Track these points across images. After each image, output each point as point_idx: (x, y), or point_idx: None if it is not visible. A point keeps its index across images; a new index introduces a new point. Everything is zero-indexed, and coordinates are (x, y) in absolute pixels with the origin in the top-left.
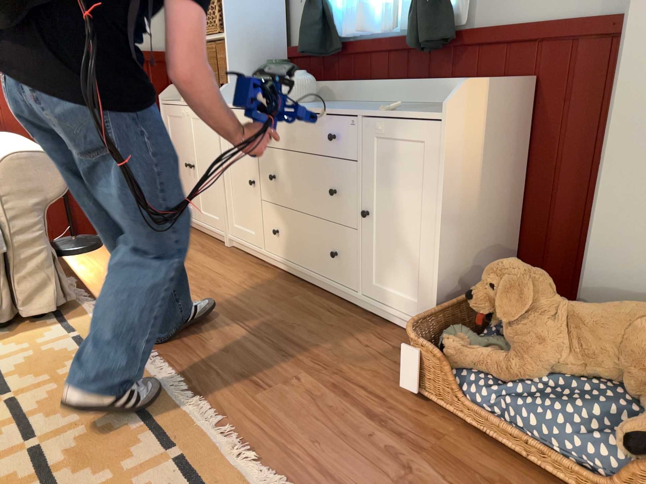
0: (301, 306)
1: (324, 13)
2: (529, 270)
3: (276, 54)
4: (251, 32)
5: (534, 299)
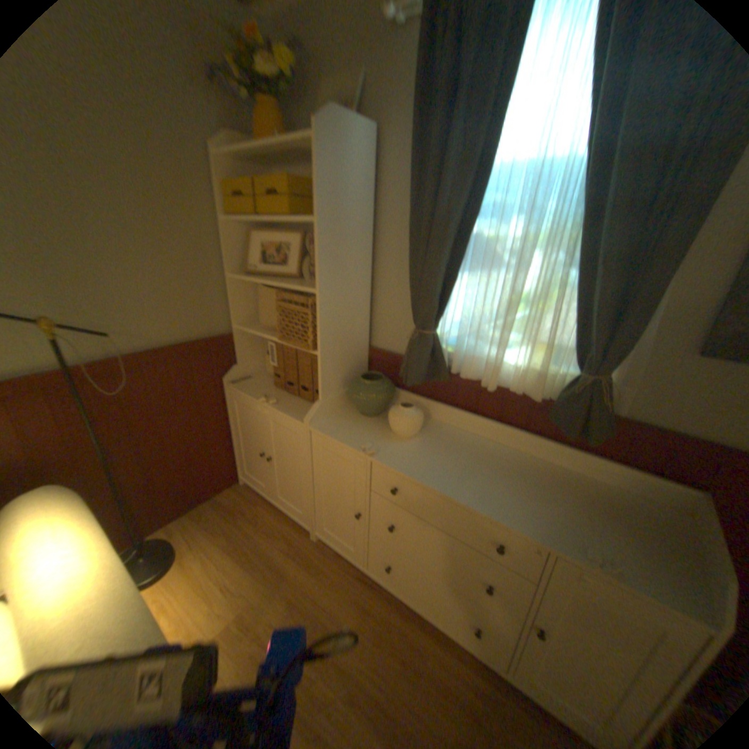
0: (444, 683)
1: (438, 346)
2: None
3: (362, 354)
4: (342, 342)
5: None
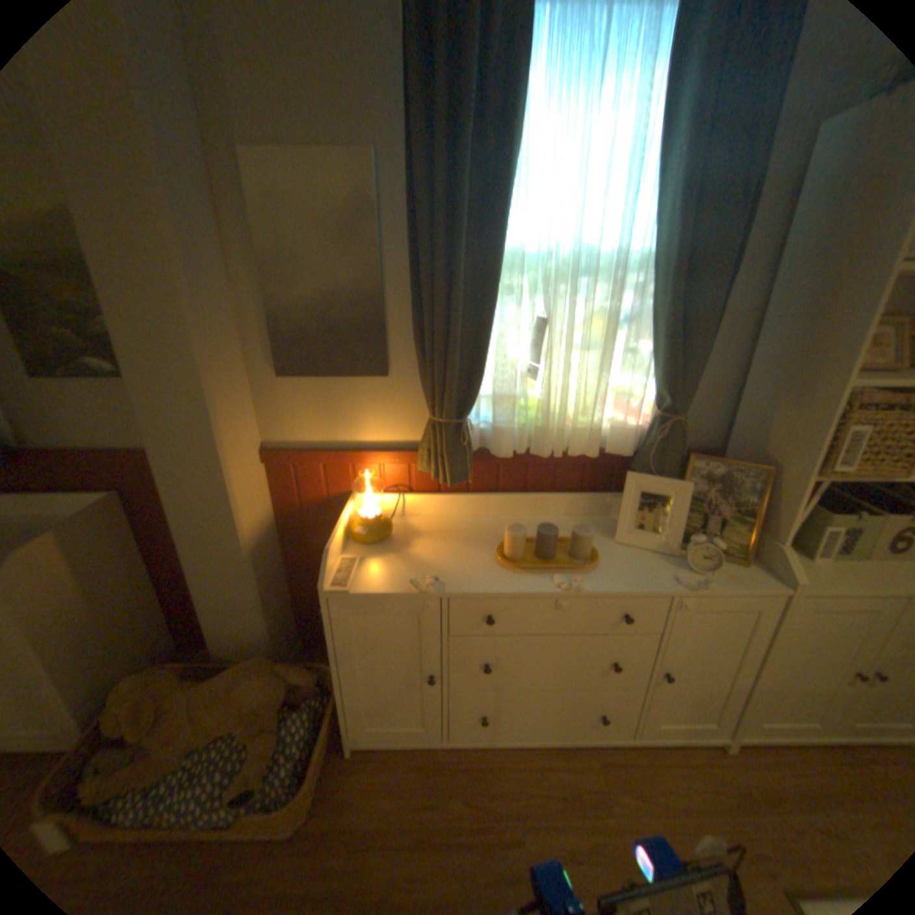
0: None
1: None
2: (150, 683)
3: None
4: None
5: (158, 708)
